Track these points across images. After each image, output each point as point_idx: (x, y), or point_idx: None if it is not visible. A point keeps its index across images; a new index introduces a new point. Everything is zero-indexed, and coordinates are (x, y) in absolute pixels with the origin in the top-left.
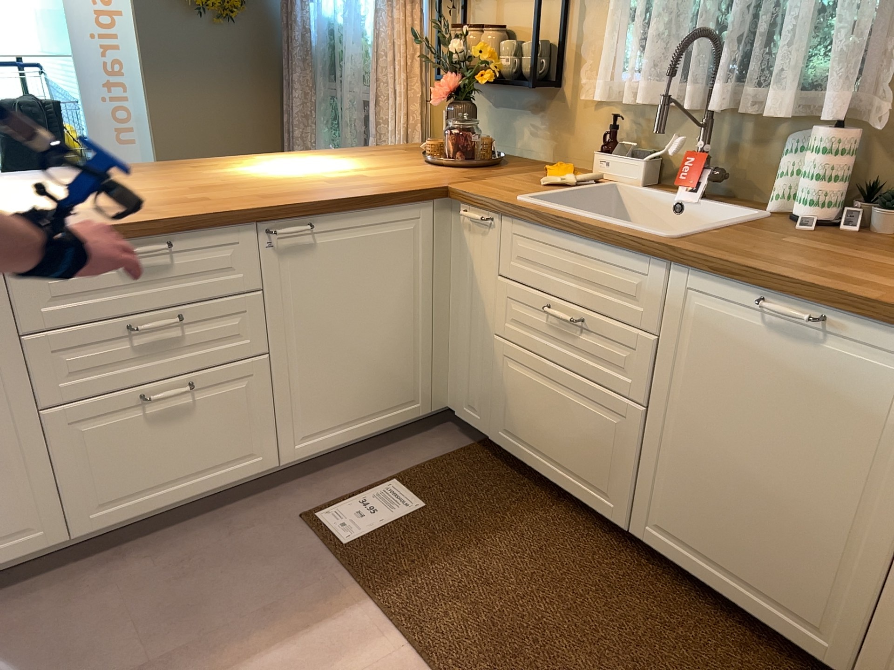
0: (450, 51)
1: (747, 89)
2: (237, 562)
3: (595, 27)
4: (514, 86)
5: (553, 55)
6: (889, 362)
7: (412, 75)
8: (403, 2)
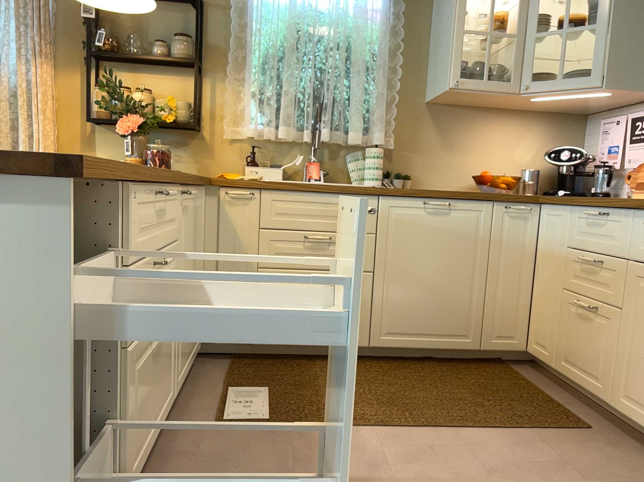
0: (127, 99)
1: (336, 130)
2: (228, 464)
3: (230, 96)
4: (158, 129)
5: (194, 111)
6: (473, 213)
7: (48, 117)
8: (43, 60)
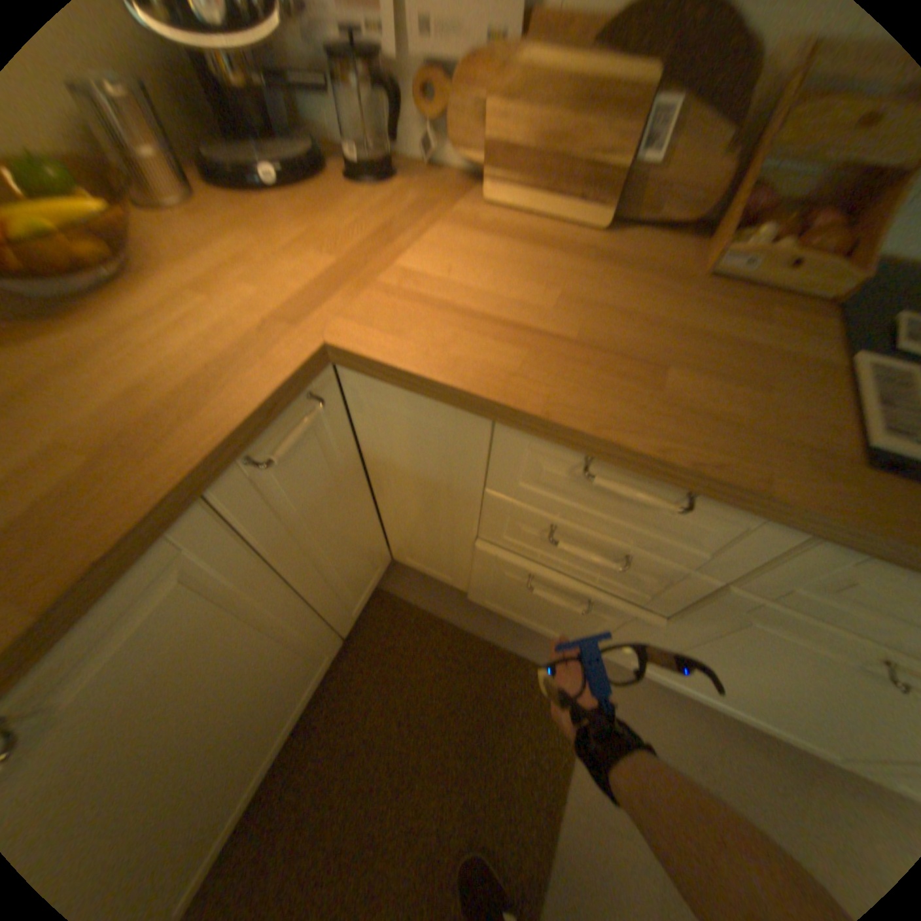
0: None
1: None
2: None
3: None
4: None
5: None
6: (148, 597)
7: None
8: None
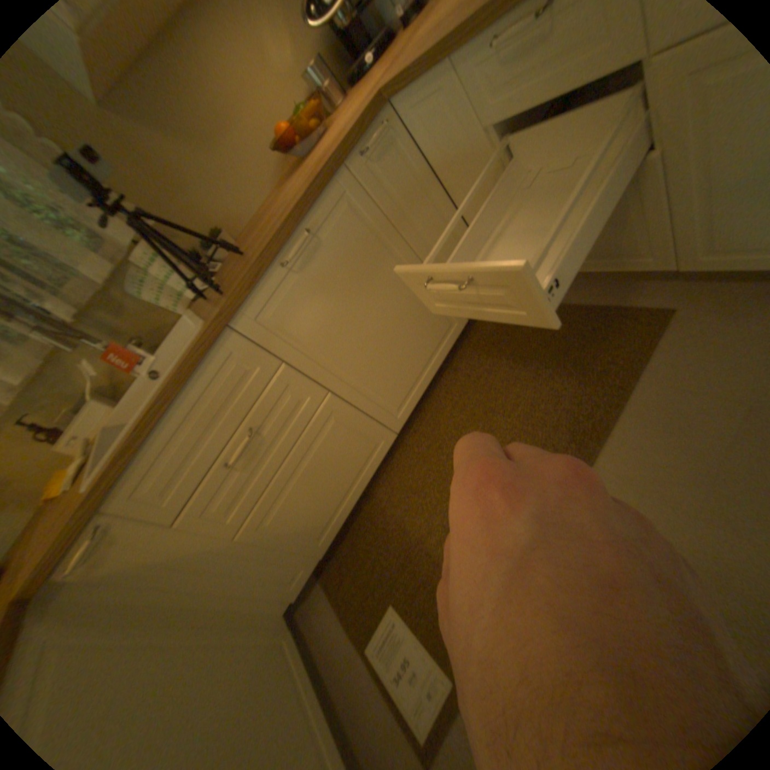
0: None
1: (66, 286)
2: None
3: None
4: None
5: None
6: (339, 209)
7: None
8: None
